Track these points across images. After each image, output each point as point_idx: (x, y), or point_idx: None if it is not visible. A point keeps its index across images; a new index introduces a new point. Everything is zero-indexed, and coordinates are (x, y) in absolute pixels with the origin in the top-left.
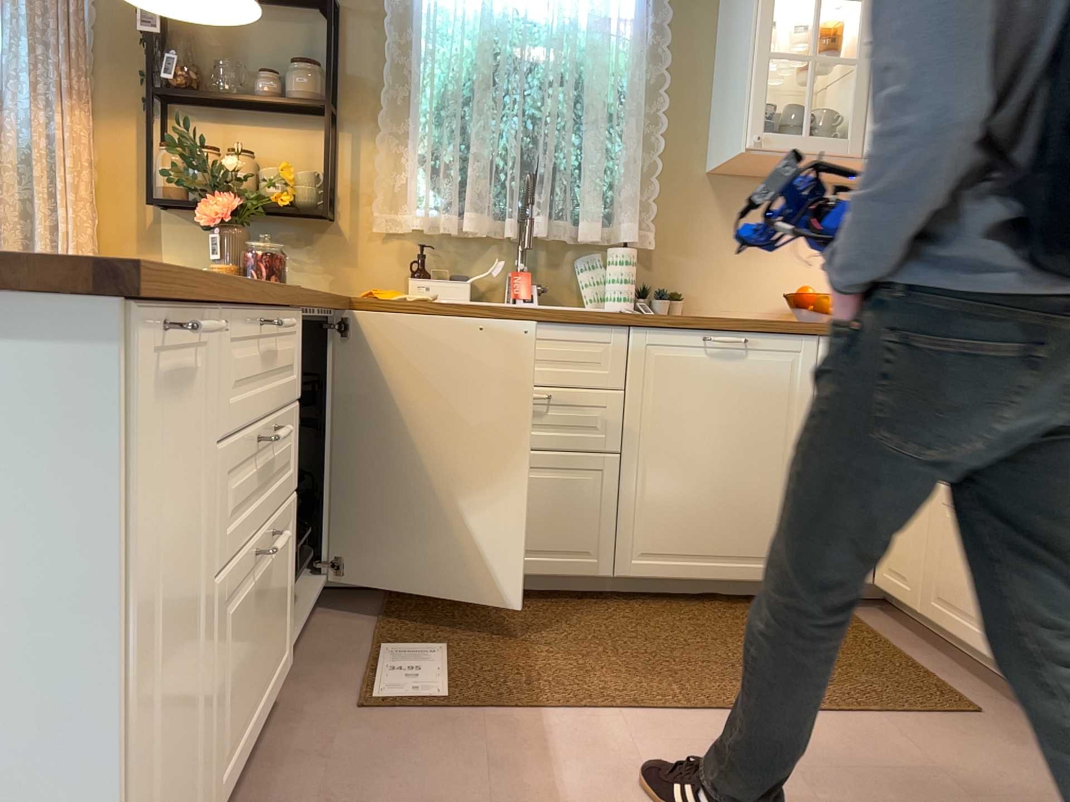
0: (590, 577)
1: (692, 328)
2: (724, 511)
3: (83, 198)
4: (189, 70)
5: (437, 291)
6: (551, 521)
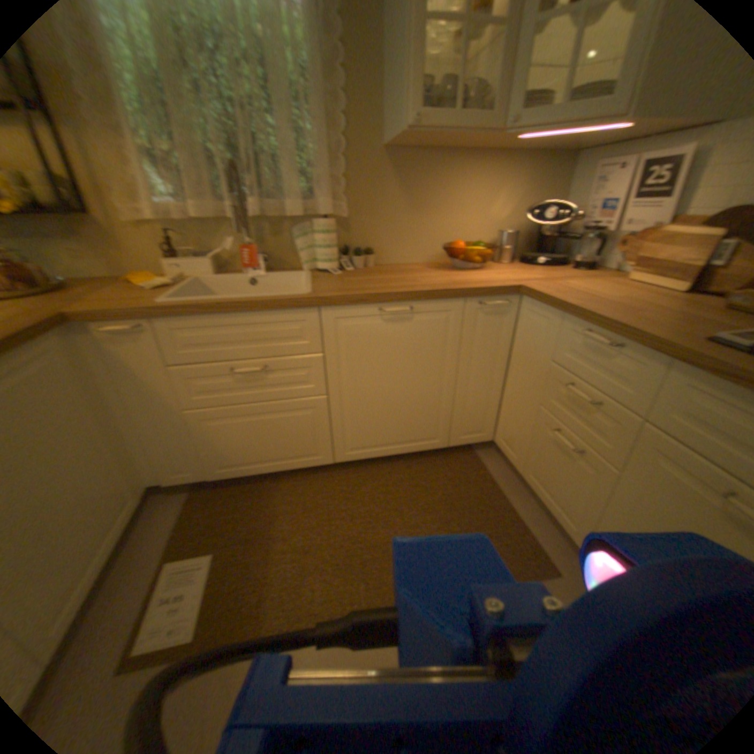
0: (318, 465)
1: (368, 303)
2: (400, 418)
3: None
4: None
5: (184, 267)
6: (284, 441)
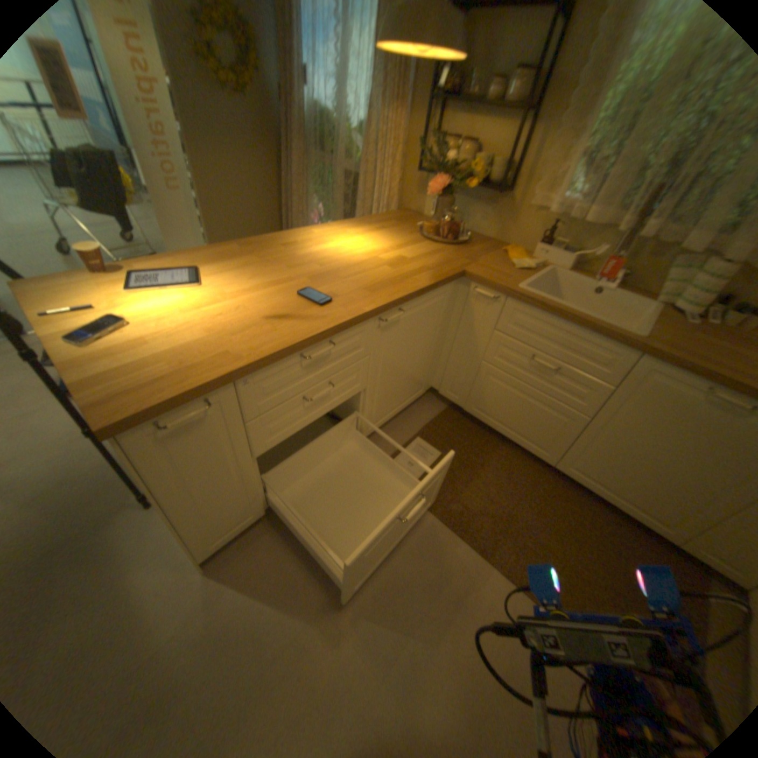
0: (542, 460)
1: (704, 378)
2: (649, 486)
3: (395, 161)
4: (455, 75)
5: (552, 256)
6: (532, 426)
